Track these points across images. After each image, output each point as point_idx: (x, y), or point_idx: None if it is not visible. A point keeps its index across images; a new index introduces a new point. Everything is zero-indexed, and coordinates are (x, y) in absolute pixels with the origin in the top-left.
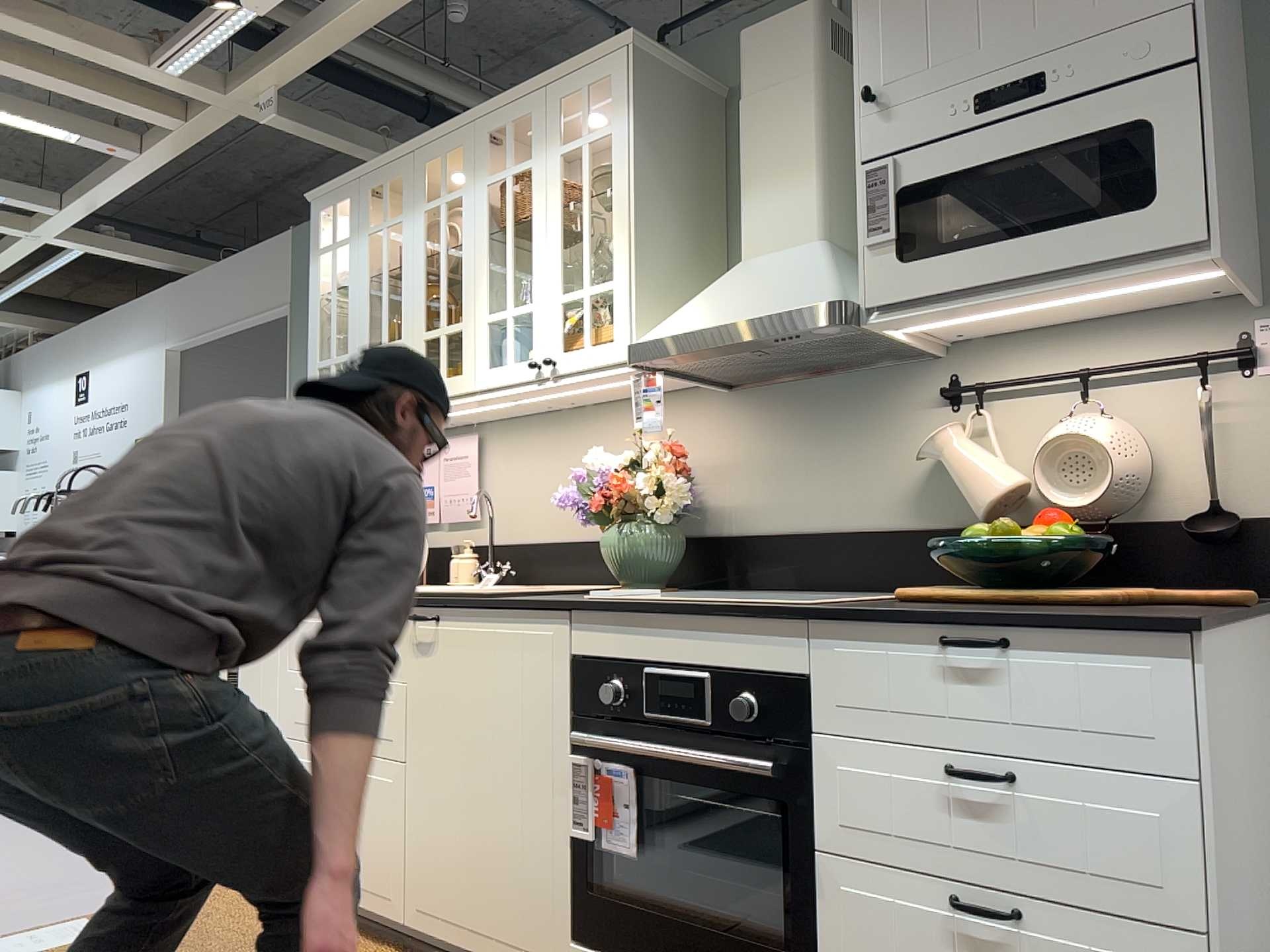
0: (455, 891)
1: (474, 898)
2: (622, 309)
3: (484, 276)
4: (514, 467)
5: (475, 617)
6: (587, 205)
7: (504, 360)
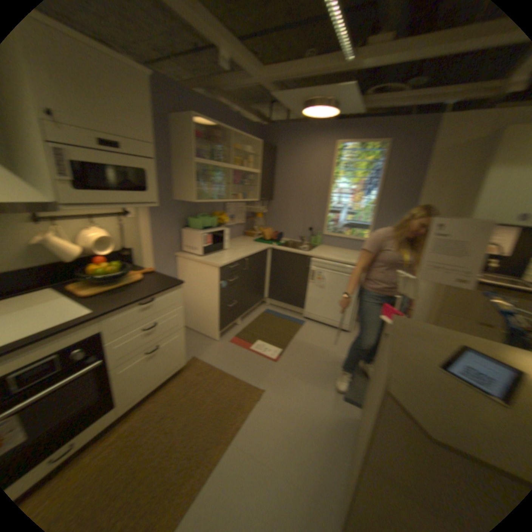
0: None
1: None
2: None
3: None
4: None
5: None
6: None
7: None
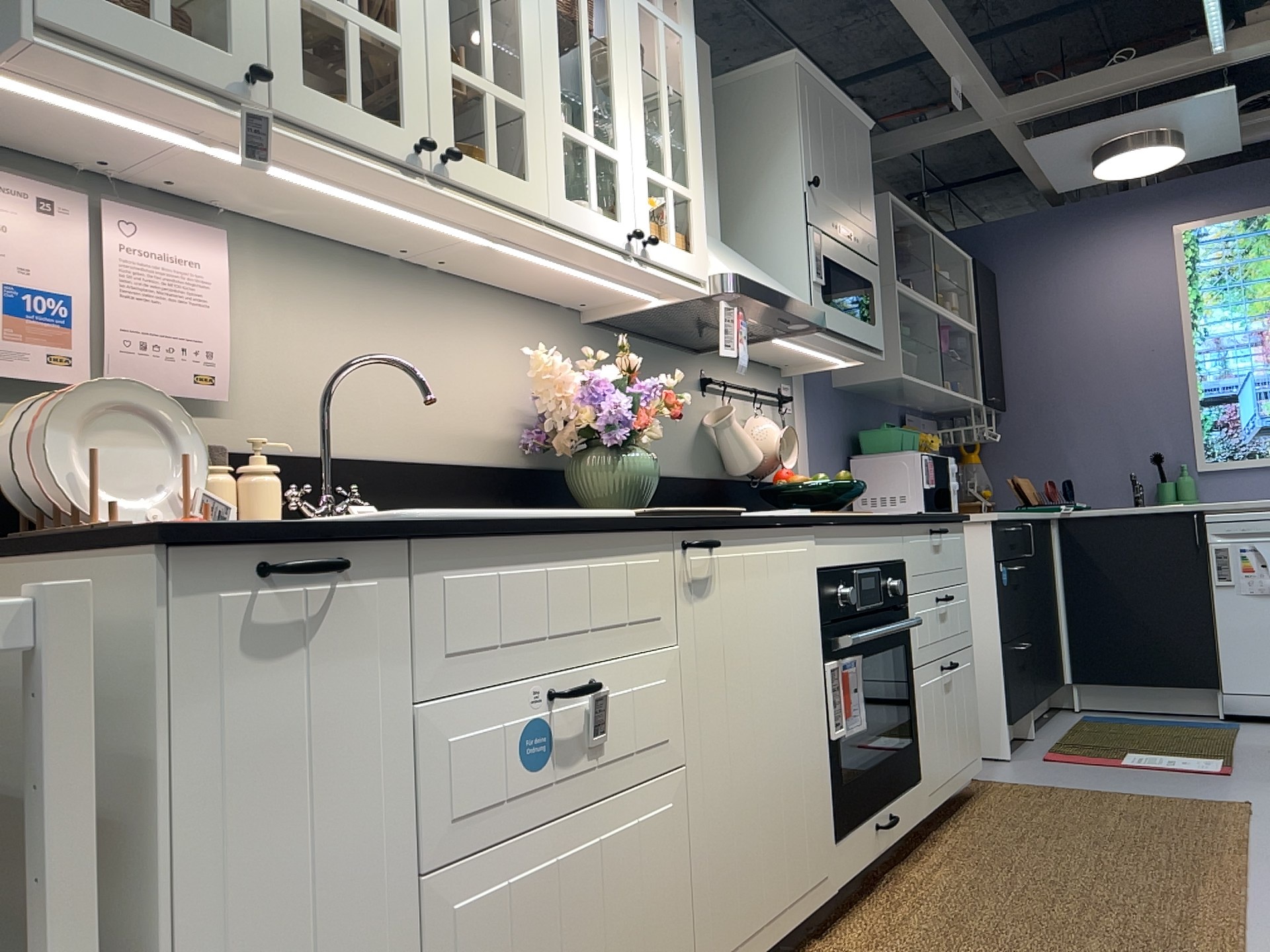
0: (753, 889)
1: (770, 877)
2: (702, 228)
3: (556, 62)
4: (301, 323)
5: (750, 539)
6: (667, 90)
7: (588, 203)
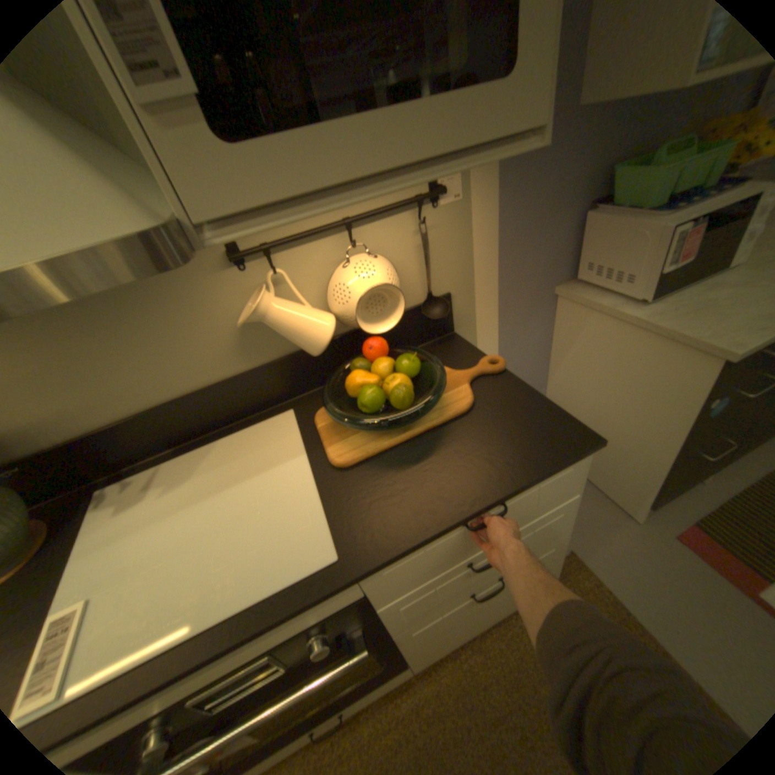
0: None
1: None
2: None
3: None
4: None
5: None
6: None
7: None
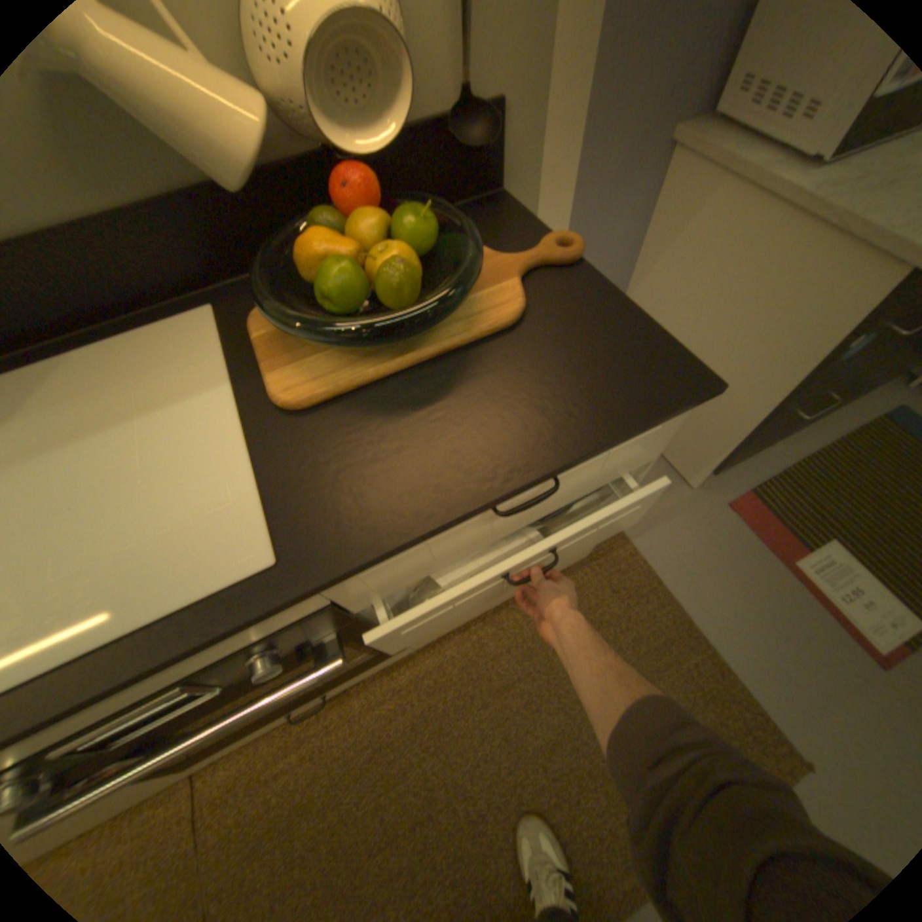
0: None
1: None
2: None
3: None
4: None
5: None
6: None
7: None
